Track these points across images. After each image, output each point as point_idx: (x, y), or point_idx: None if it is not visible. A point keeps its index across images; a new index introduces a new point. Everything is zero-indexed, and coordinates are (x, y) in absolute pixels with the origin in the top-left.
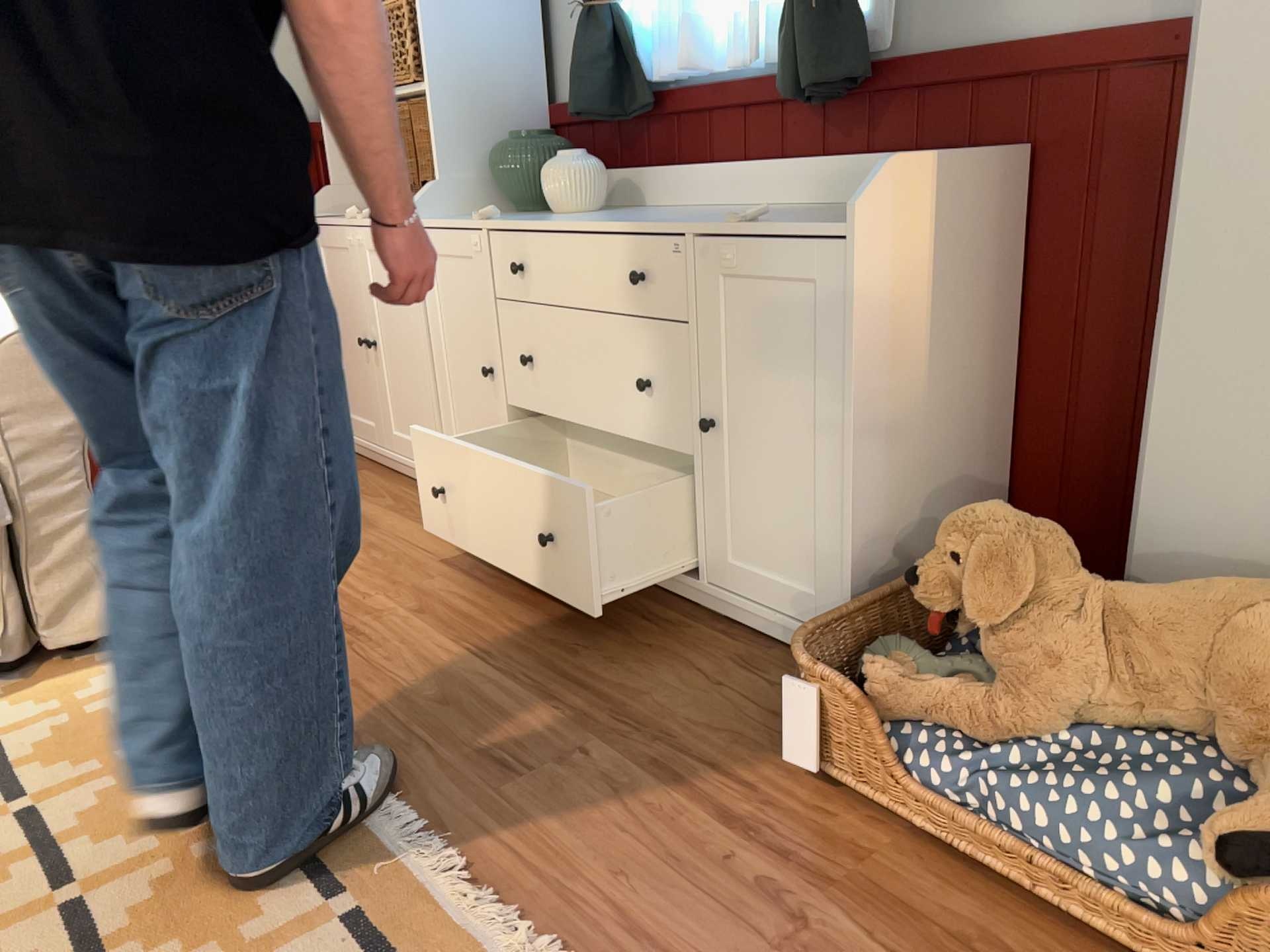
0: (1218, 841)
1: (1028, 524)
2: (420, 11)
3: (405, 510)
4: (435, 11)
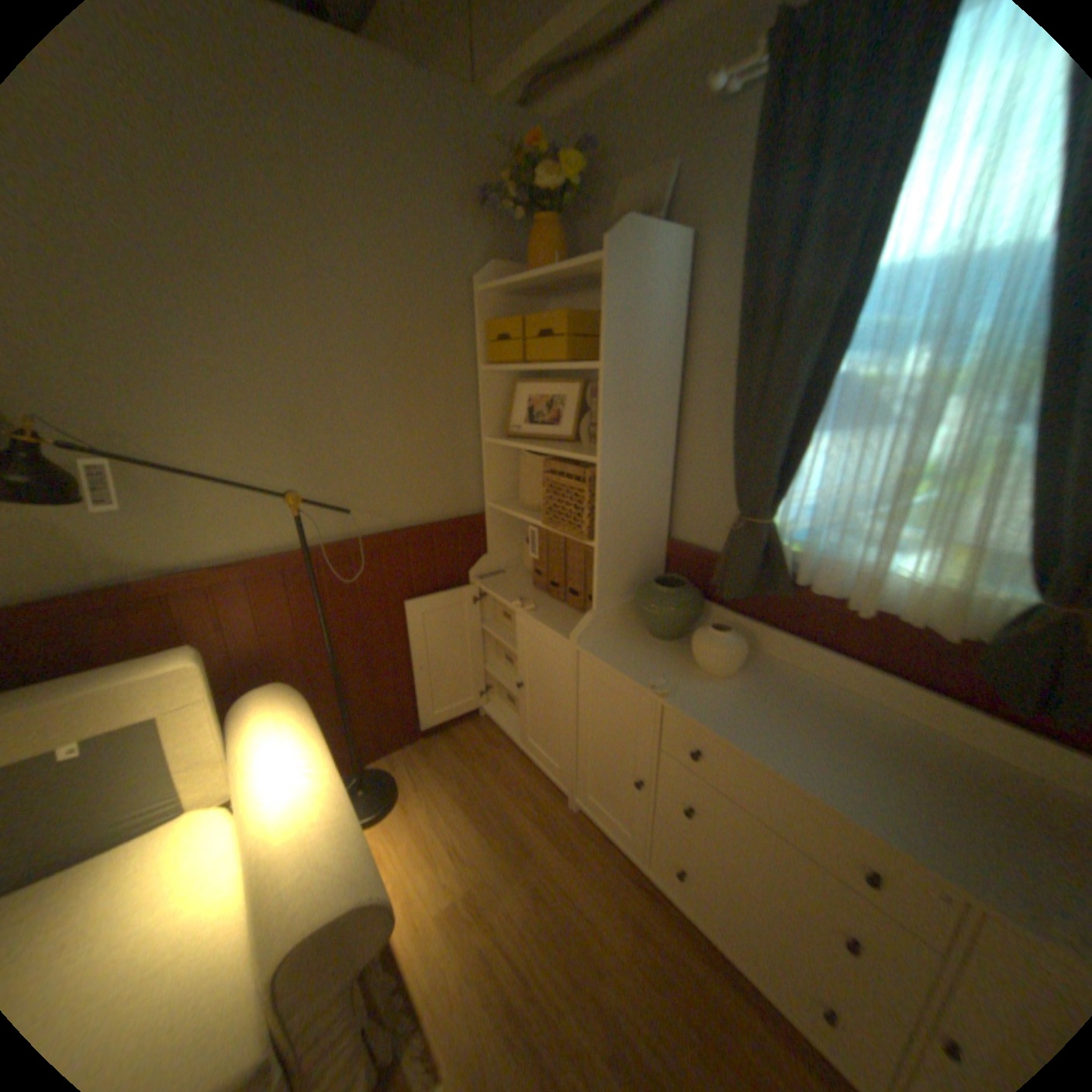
0: None
1: None
2: (601, 494)
3: (549, 829)
4: (610, 492)
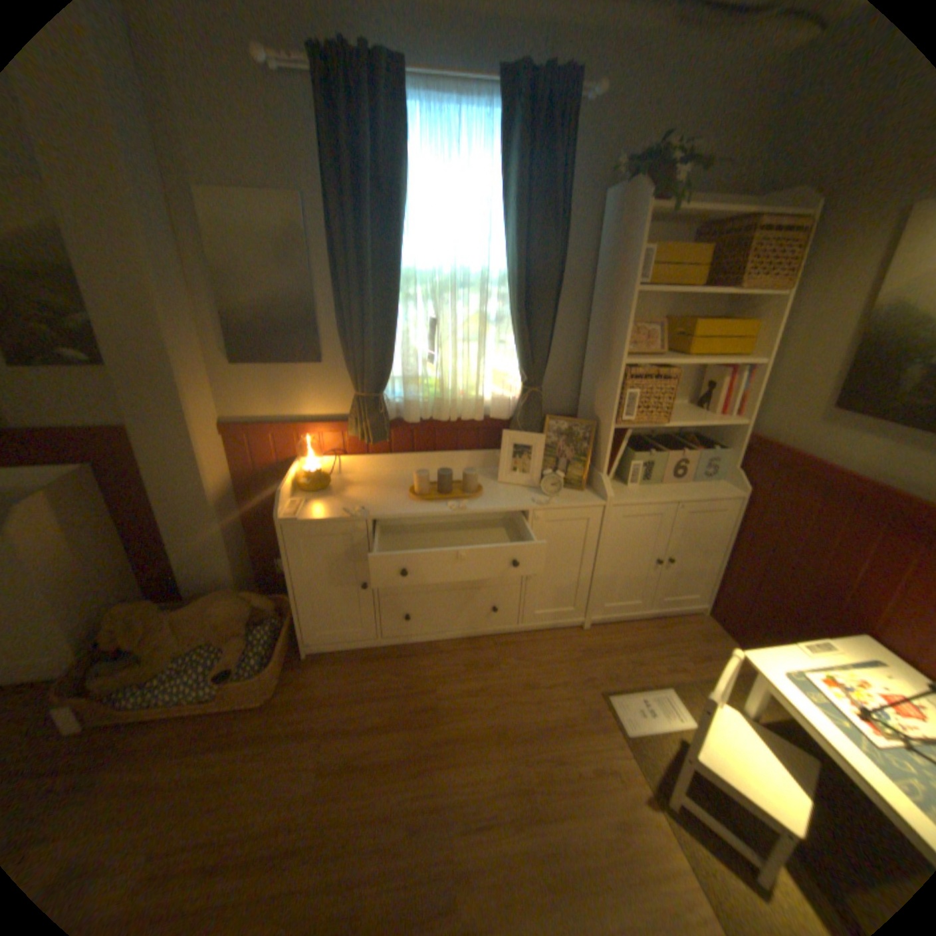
0: (211, 681)
1: (135, 610)
2: None
3: None
4: None
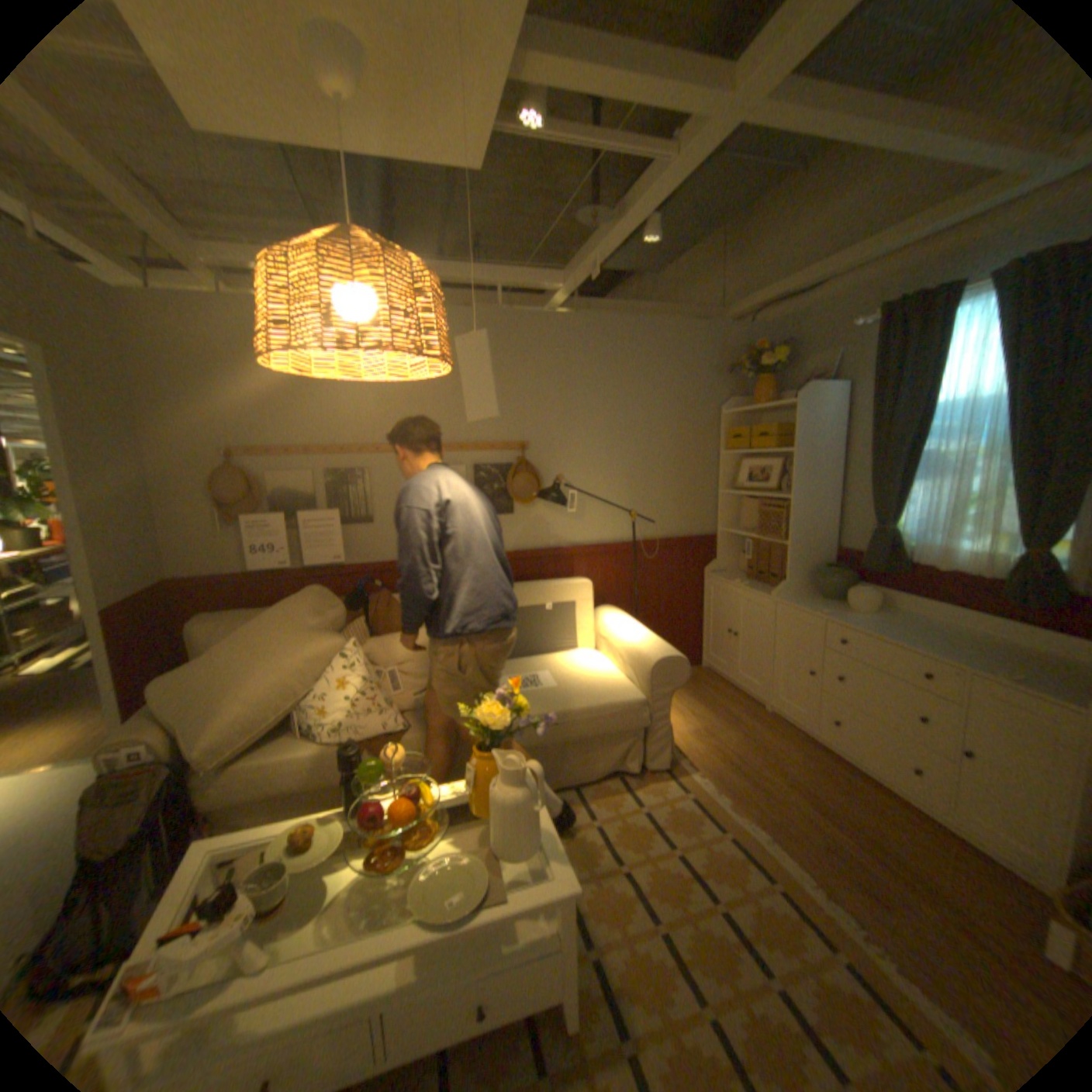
0: None
1: None
2: (791, 515)
3: (751, 716)
4: (797, 514)
